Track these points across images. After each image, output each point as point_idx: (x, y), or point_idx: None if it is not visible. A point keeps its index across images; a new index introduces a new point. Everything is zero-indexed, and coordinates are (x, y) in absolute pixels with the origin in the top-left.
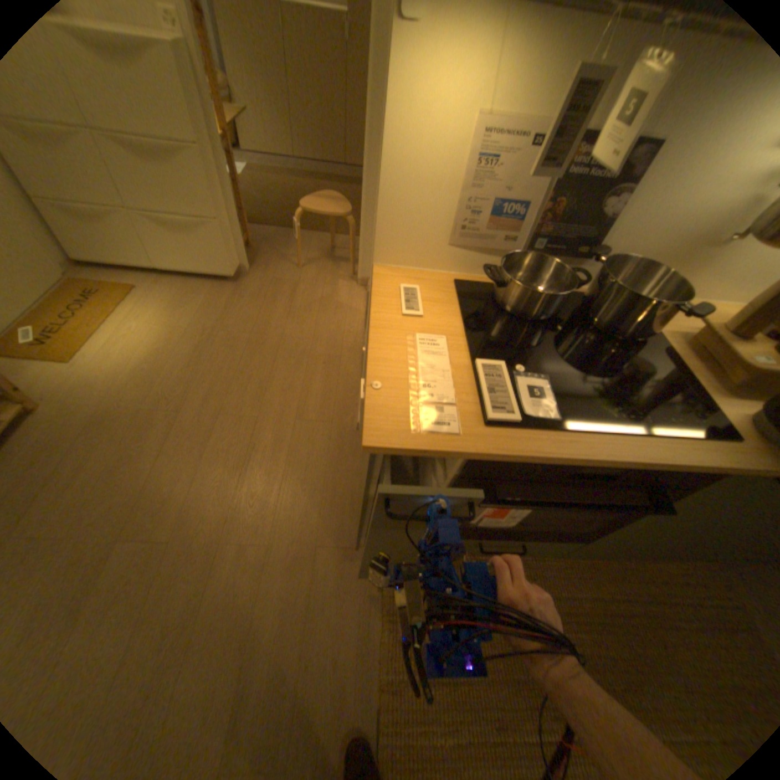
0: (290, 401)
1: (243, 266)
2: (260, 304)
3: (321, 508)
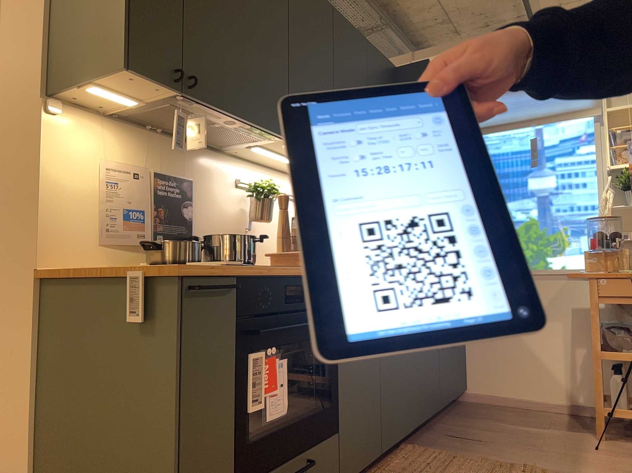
0: None
1: None
2: None
3: None
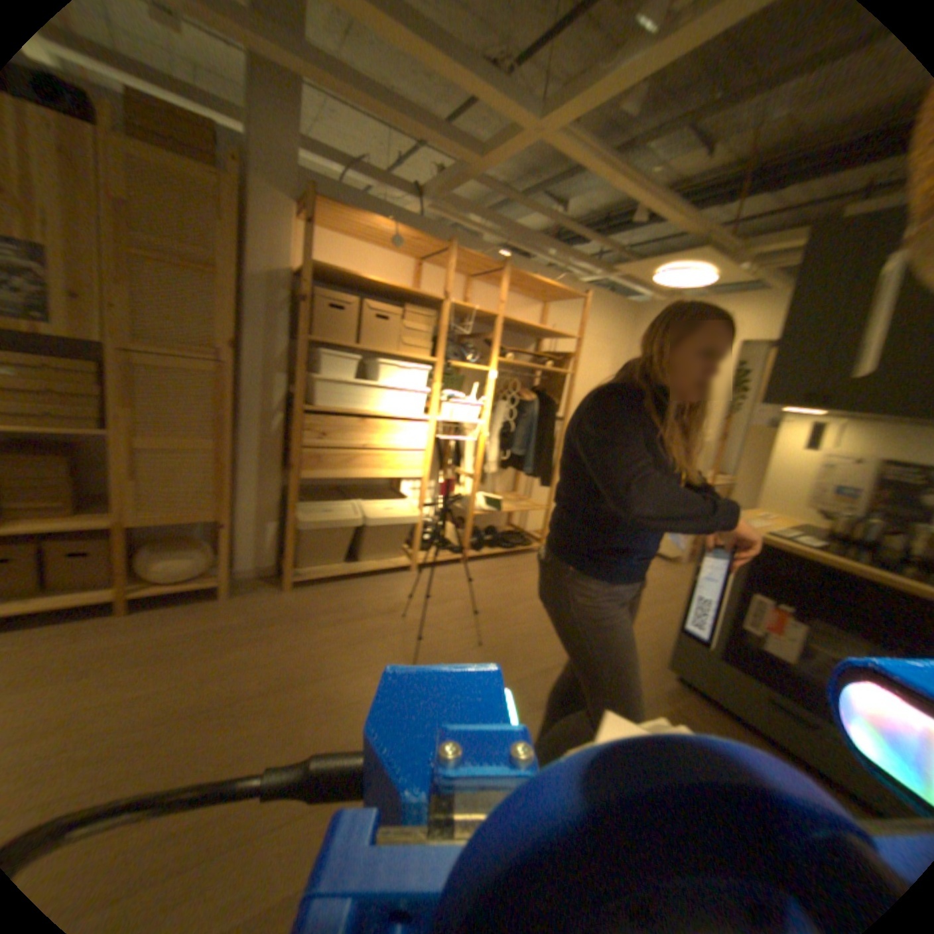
0: (669, 615)
1: (682, 557)
2: (681, 577)
3: (656, 656)
